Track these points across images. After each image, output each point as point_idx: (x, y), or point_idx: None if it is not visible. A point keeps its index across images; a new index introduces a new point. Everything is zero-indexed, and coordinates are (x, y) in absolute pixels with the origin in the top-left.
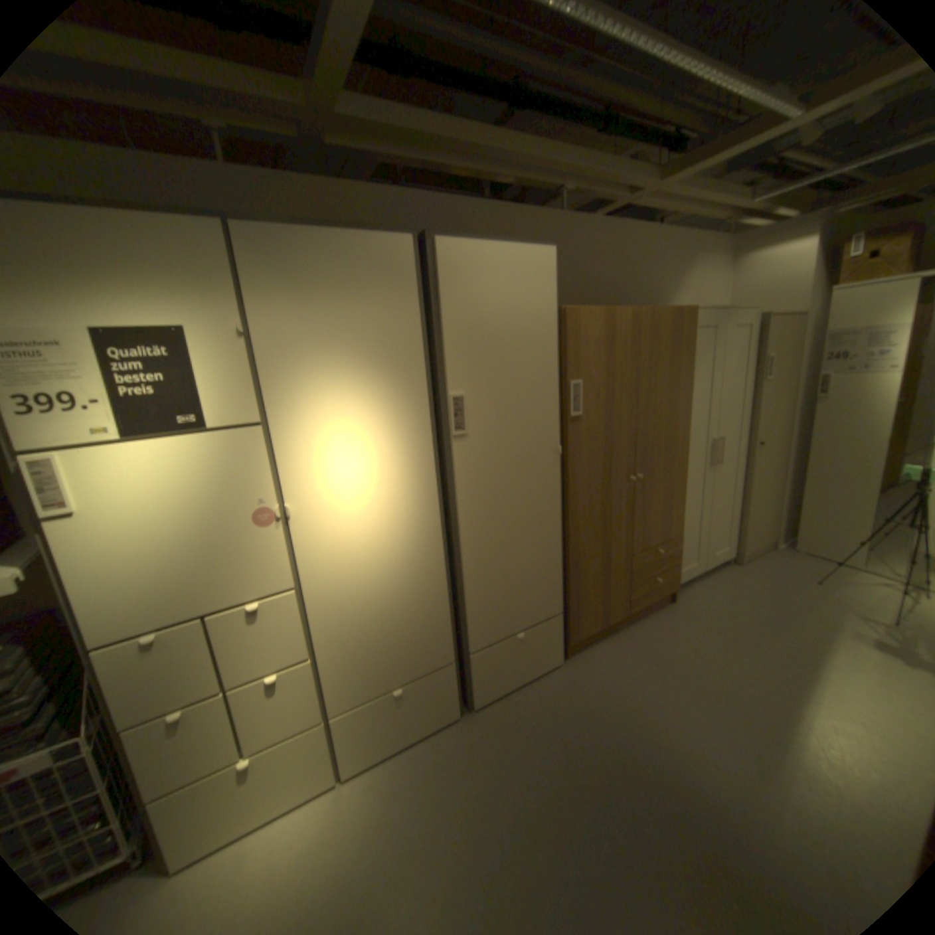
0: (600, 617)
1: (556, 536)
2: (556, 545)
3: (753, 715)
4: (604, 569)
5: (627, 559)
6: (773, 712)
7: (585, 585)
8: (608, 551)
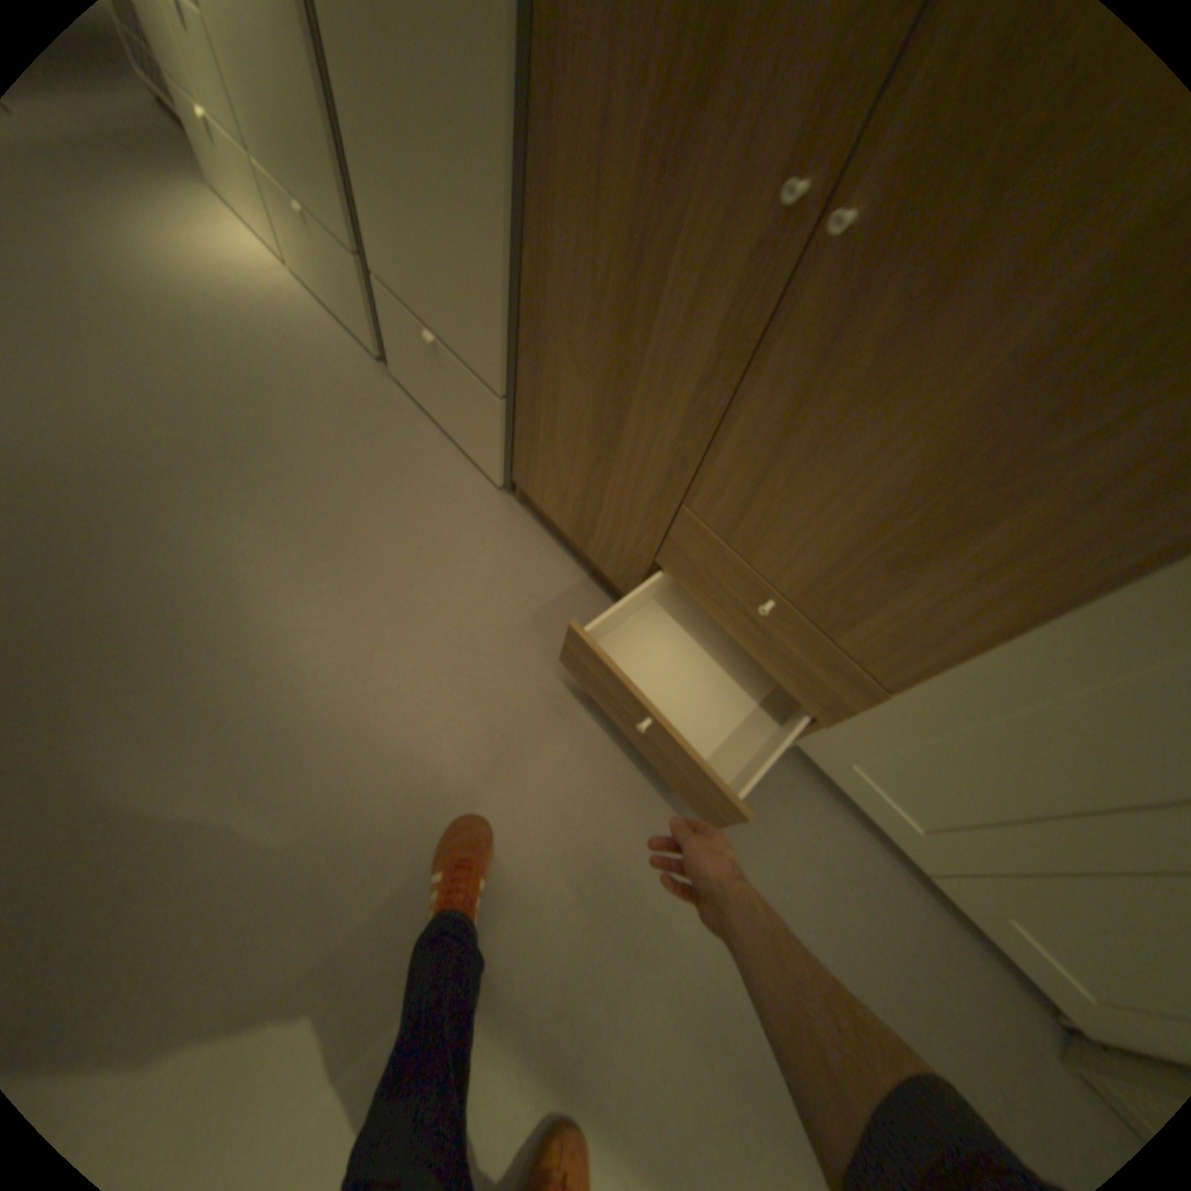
0: (572, 510)
1: (491, 160)
2: (492, 195)
3: (380, 797)
4: (601, 426)
5: (667, 486)
6: (387, 847)
7: (552, 403)
8: (621, 393)
